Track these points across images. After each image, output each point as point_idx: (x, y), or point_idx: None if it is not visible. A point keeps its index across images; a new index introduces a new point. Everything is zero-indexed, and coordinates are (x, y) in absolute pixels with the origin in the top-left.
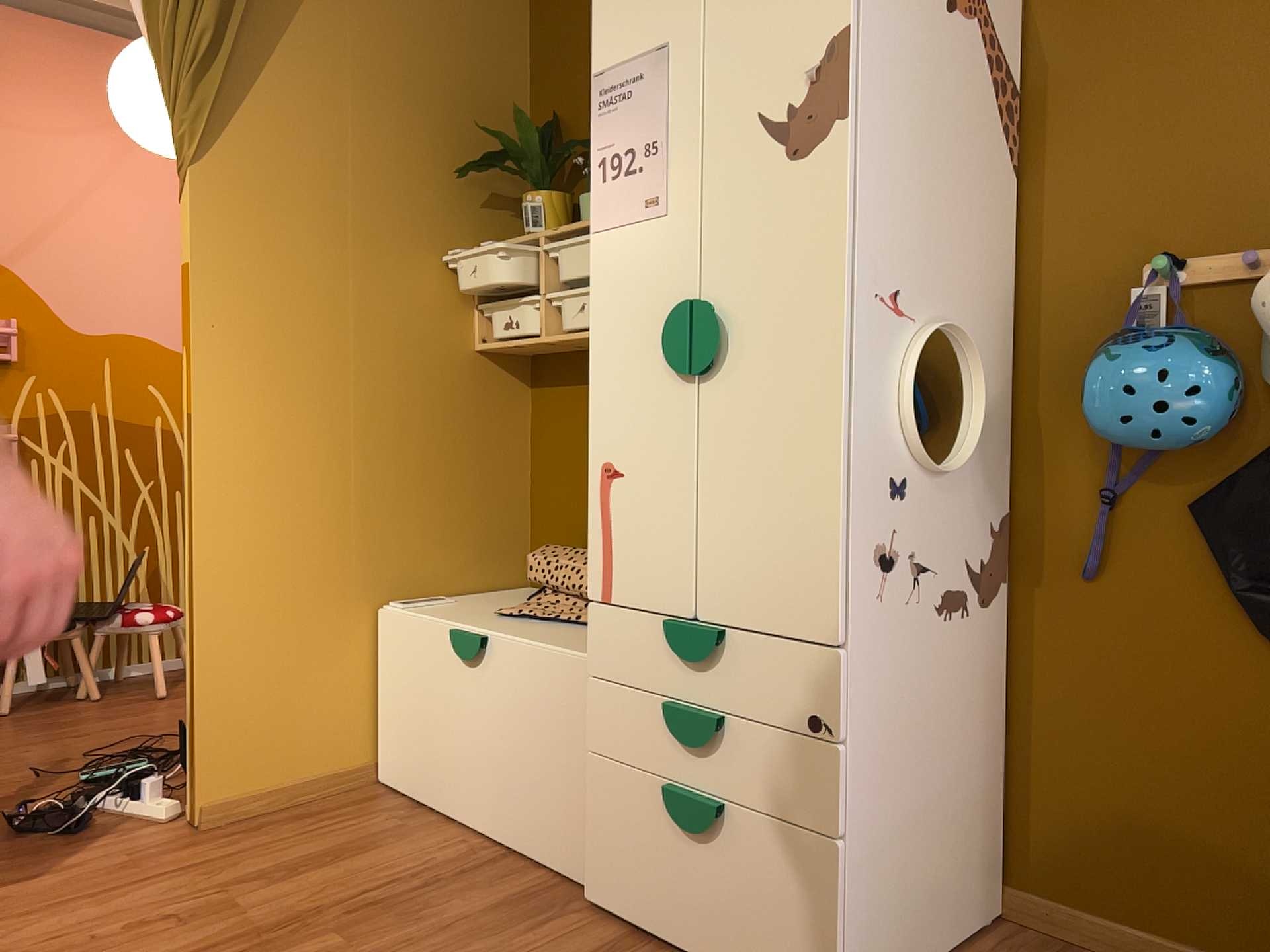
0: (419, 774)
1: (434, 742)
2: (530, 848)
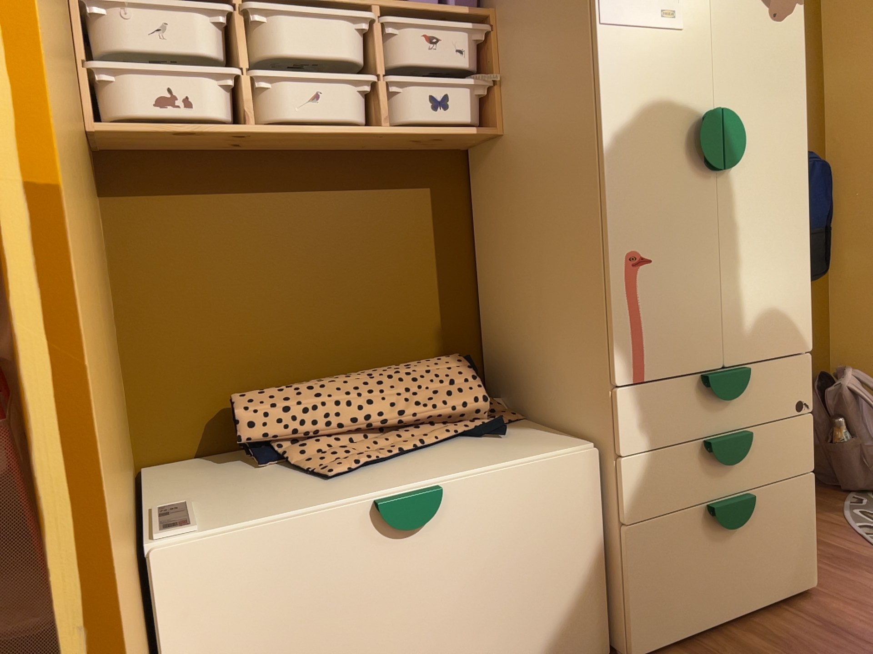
0: None
1: None
2: None
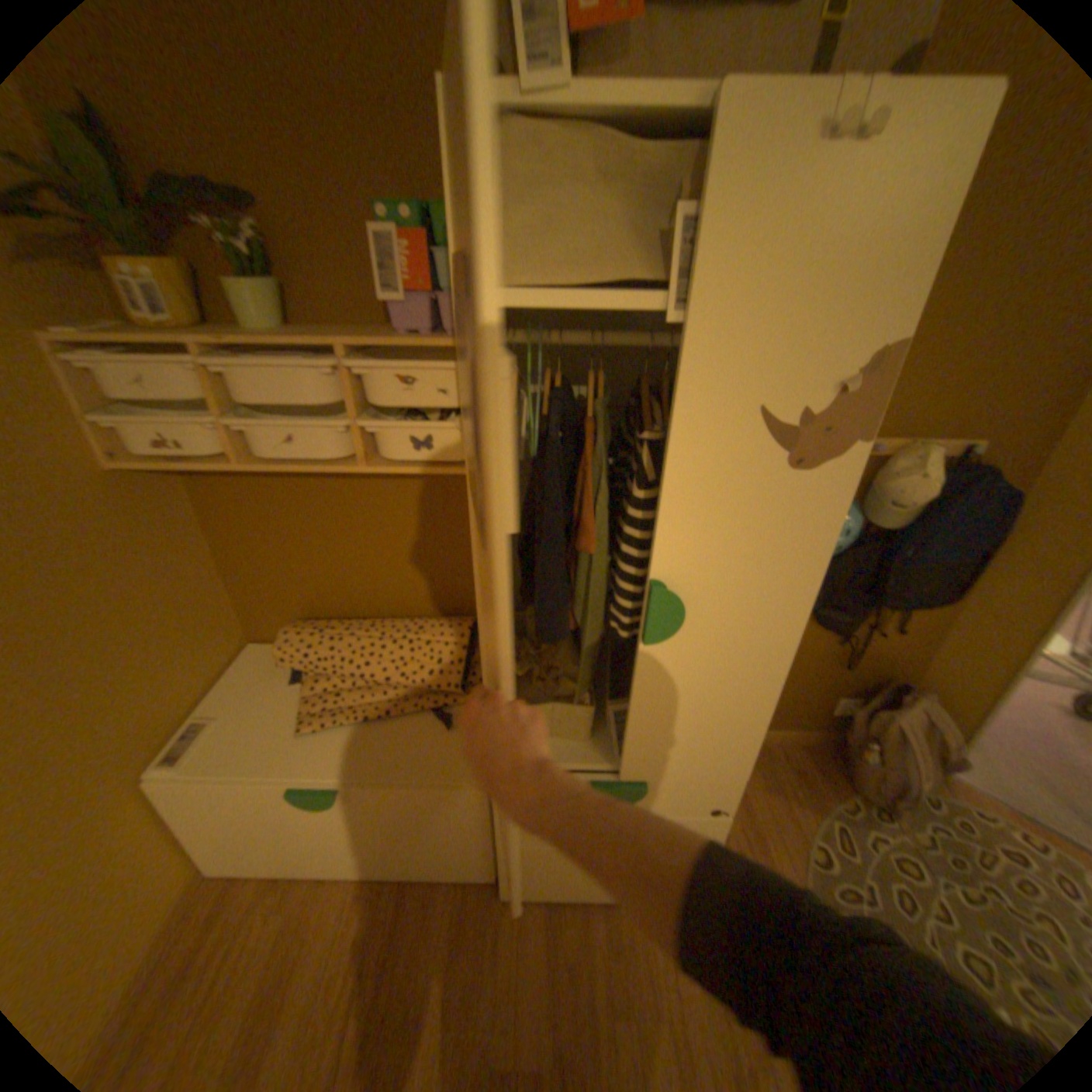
0: (268, 865)
1: (282, 848)
2: (423, 877)
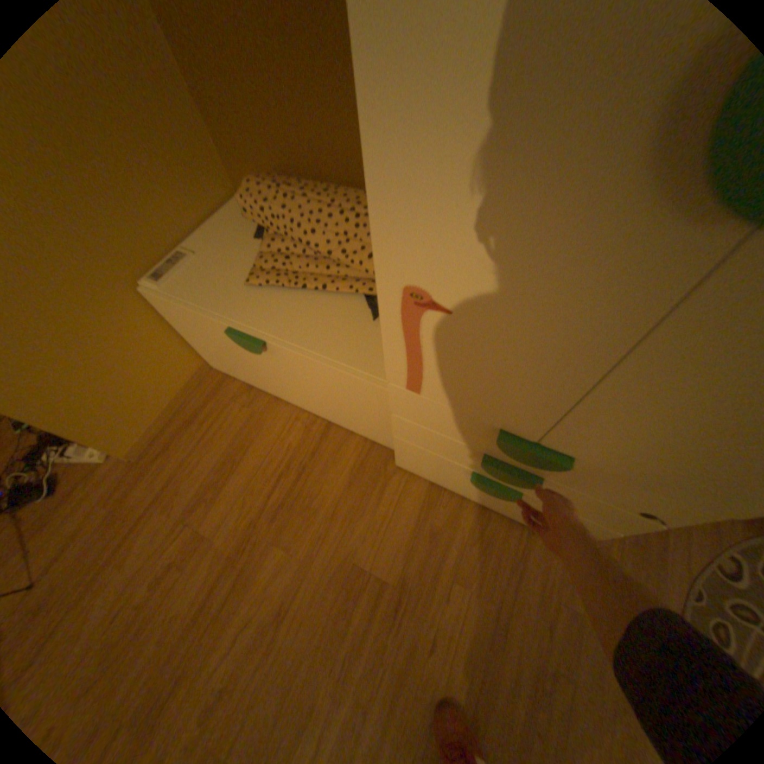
0: (243, 376)
1: (246, 369)
2: (343, 425)
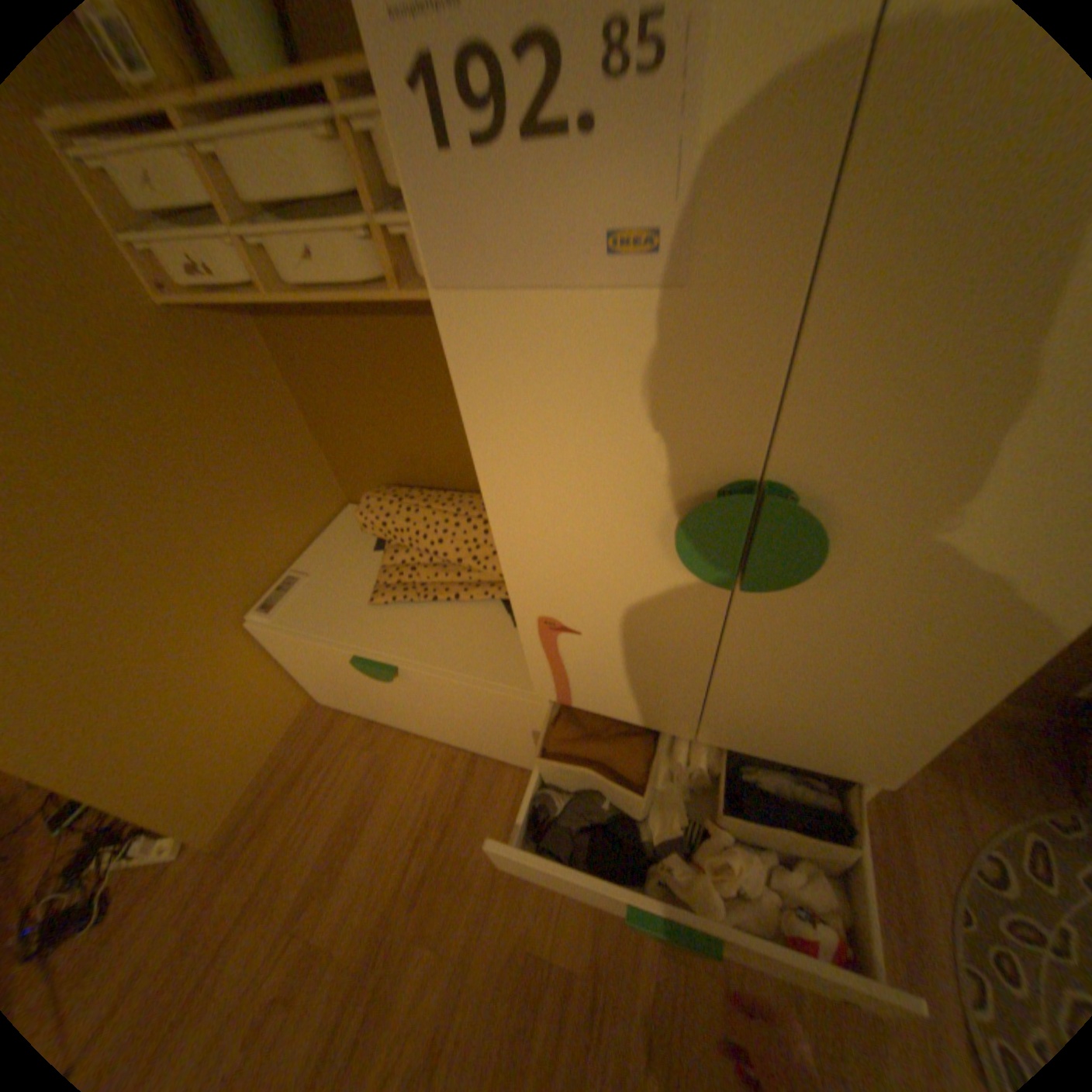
0: (361, 708)
1: (367, 699)
2: (492, 755)
